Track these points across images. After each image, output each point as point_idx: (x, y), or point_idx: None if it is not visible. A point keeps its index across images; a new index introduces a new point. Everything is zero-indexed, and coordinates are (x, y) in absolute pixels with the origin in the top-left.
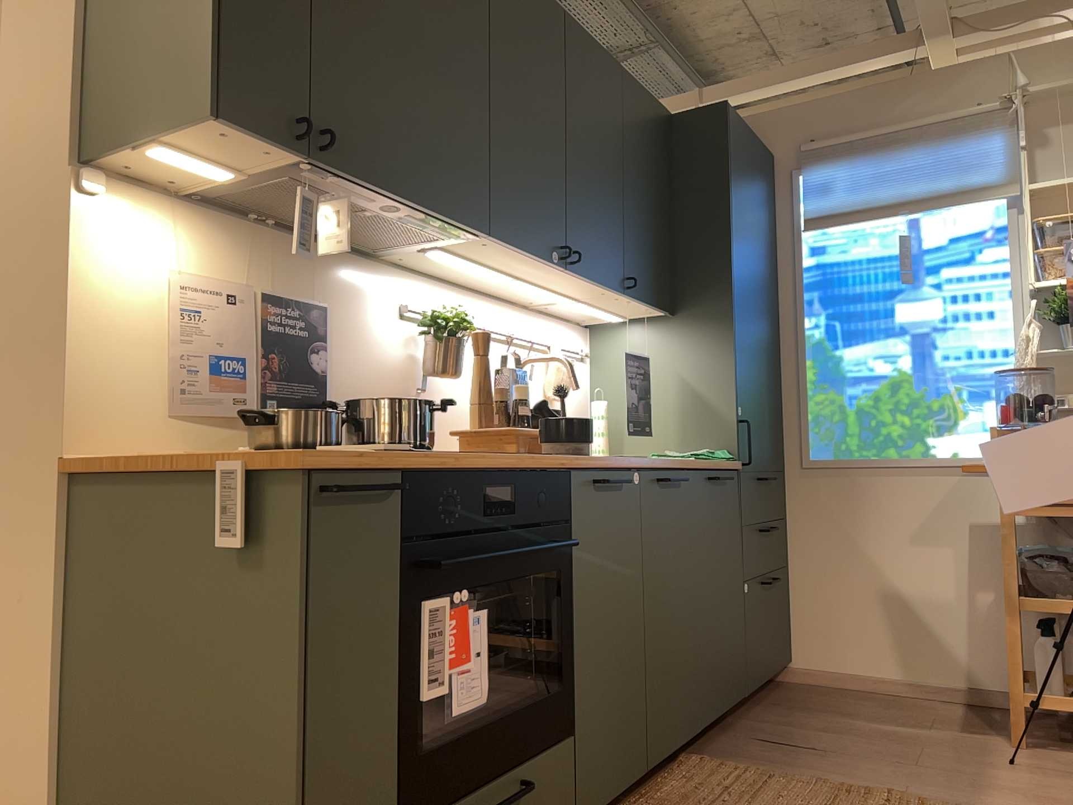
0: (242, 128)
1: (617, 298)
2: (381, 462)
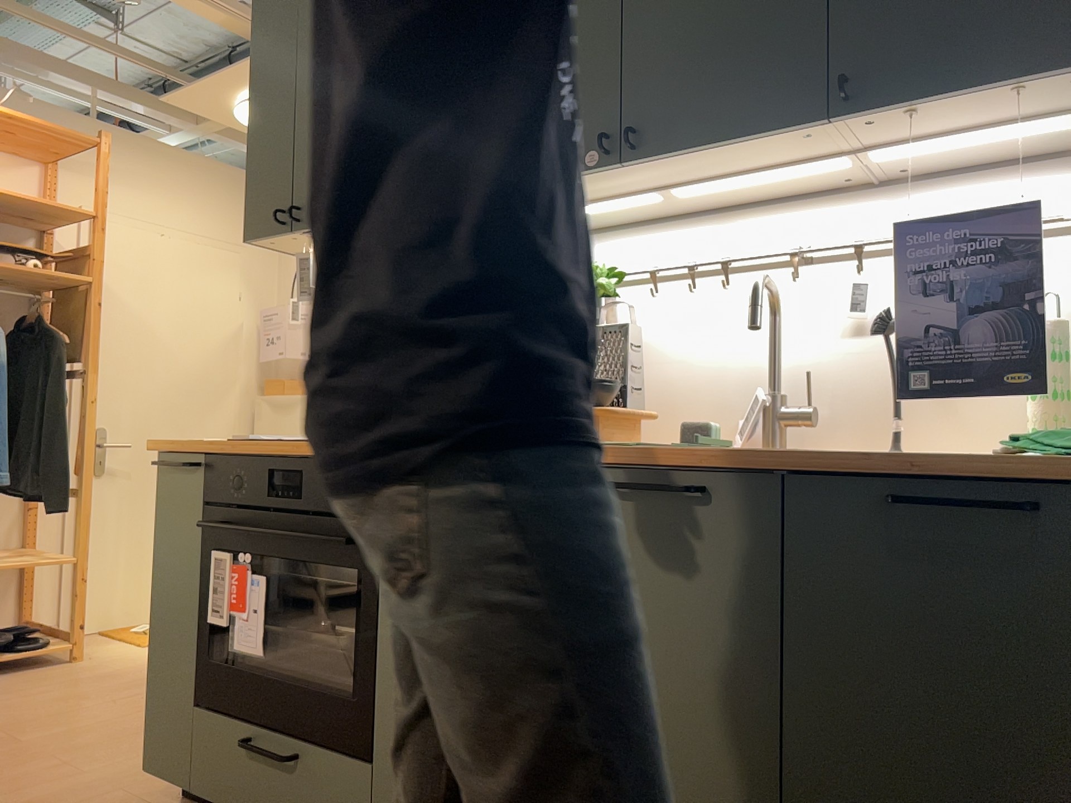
0: (263, 238)
1: (877, 125)
2: (187, 447)
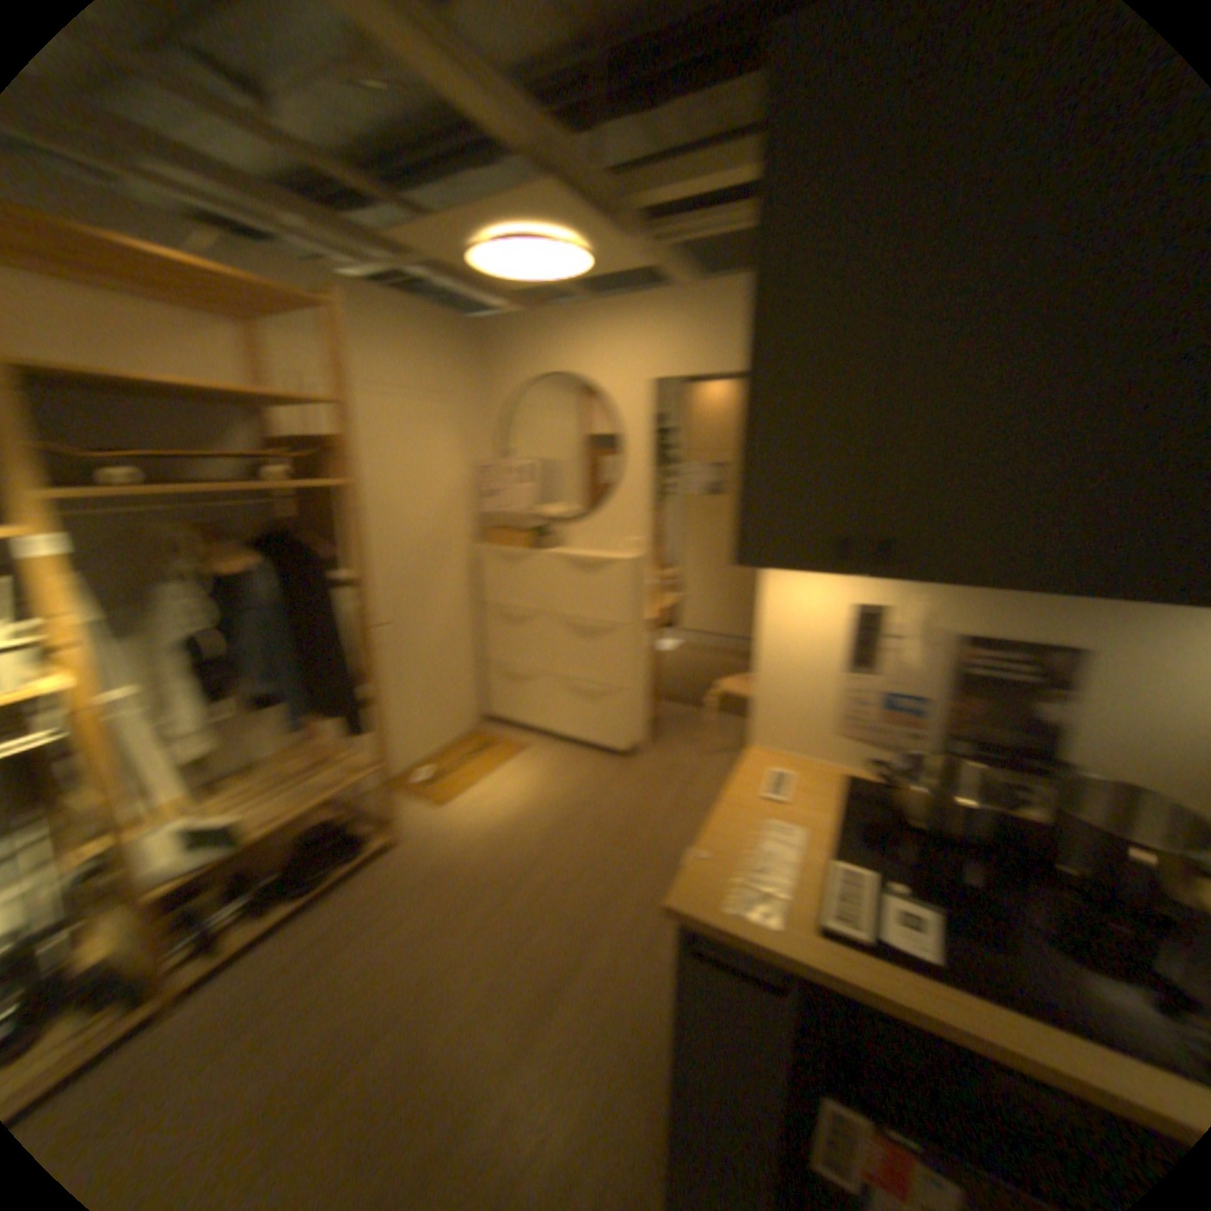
0: (775, 562)
1: None
2: (769, 956)
